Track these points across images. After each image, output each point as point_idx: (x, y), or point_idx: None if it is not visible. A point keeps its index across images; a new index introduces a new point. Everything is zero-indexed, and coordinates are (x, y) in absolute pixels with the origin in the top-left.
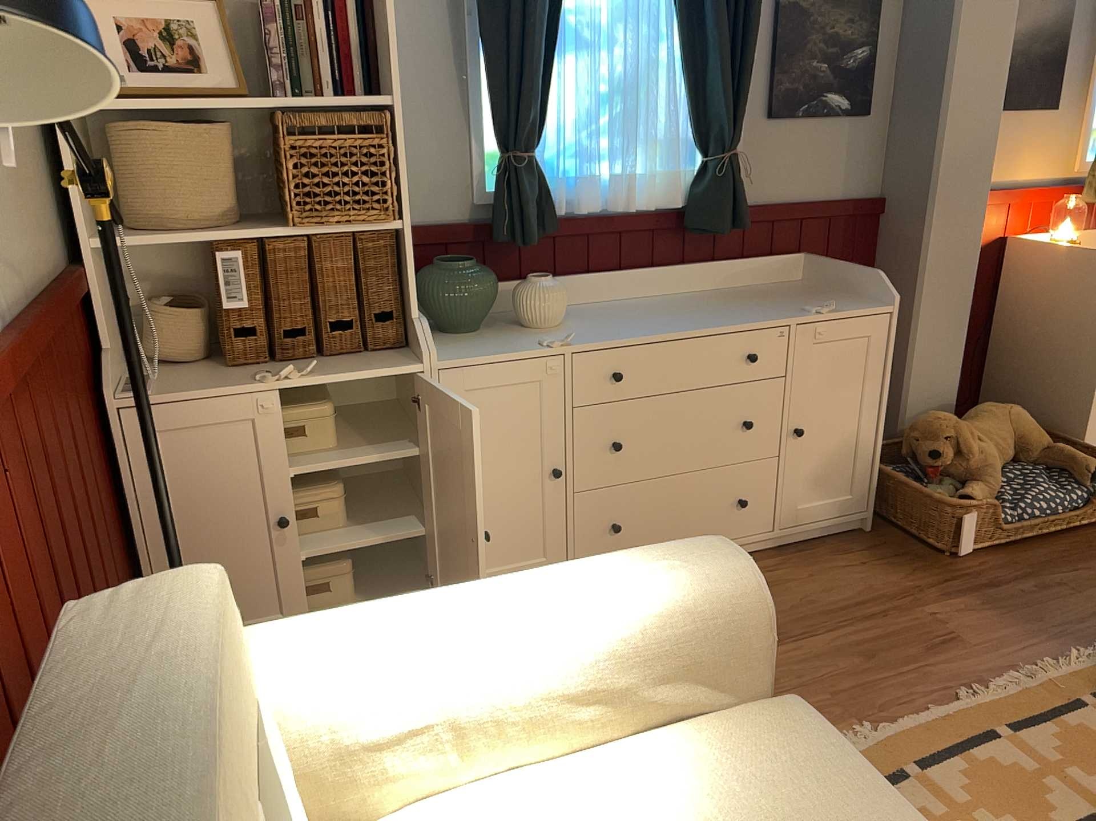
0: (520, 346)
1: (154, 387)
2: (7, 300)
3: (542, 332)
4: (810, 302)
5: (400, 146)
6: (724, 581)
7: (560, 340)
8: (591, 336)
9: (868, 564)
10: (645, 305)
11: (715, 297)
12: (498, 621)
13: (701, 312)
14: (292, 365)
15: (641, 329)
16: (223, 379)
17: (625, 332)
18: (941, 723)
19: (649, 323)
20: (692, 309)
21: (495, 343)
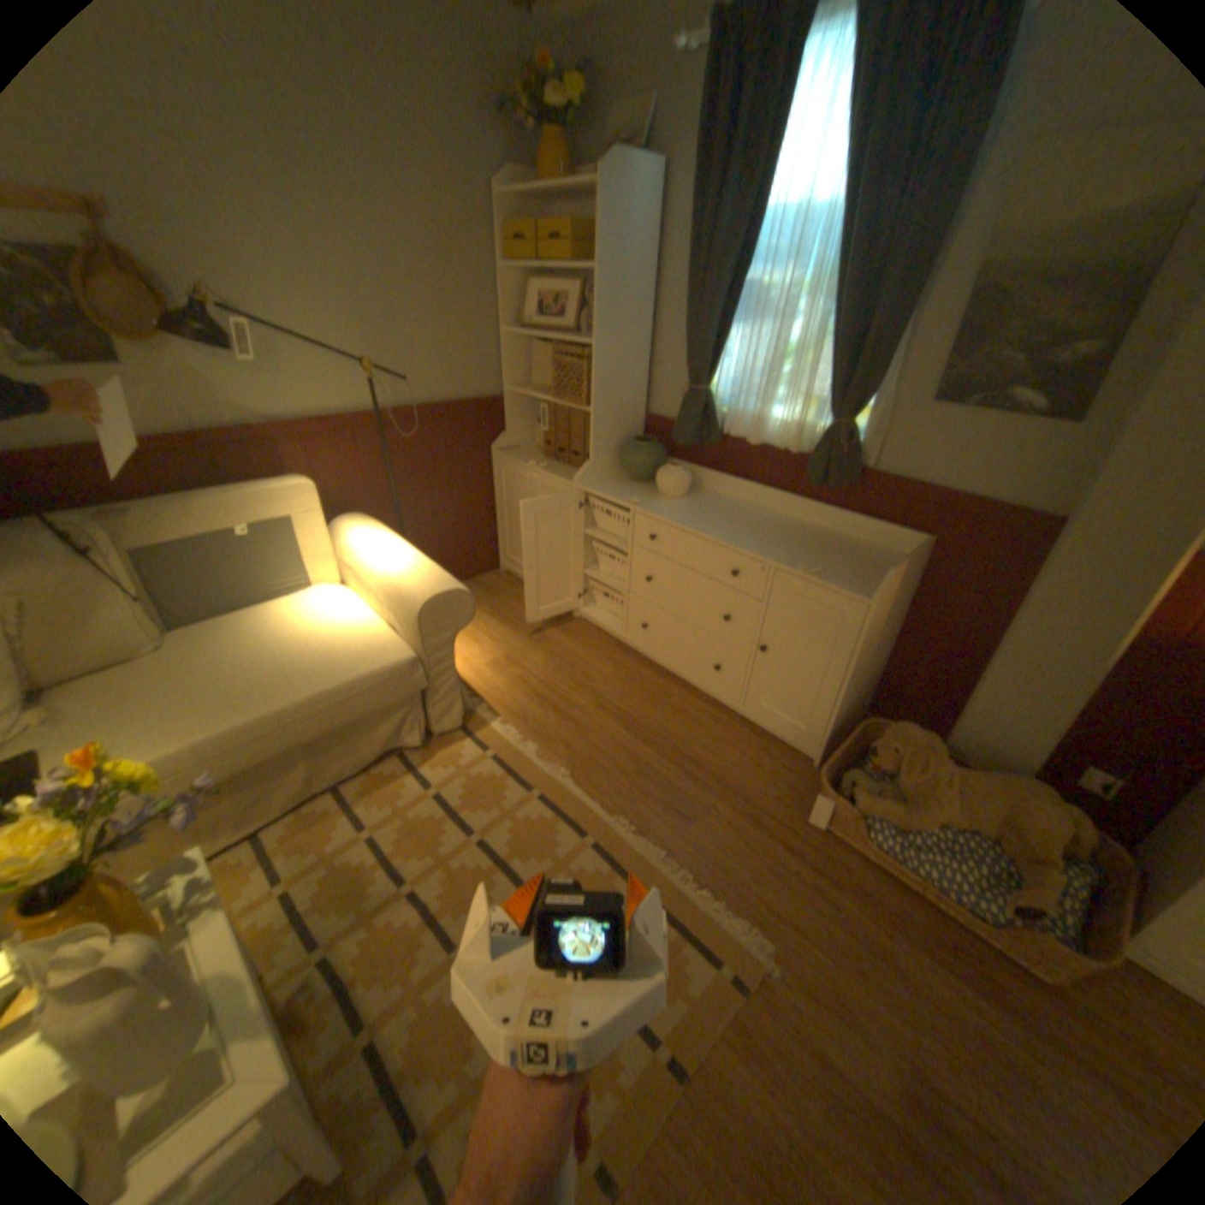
0: (622, 496)
1: (511, 452)
2: (413, 399)
3: (653, 497)
4: (835, 565)
5: (602, 368)
6: (419, 592)
7: (640, 502)
8: (657, 509)
9: (761, 768)
10: (750, 514)
11: (806, 532)
12: (380, 554)
13: (753, 531)
14: (555, 464)
15: (686, 519)
16: (527, 458)
17: (676, 515)
18: (585, 807)
19: (703, 519)
20: (759, 527)
21: (621, 490)
